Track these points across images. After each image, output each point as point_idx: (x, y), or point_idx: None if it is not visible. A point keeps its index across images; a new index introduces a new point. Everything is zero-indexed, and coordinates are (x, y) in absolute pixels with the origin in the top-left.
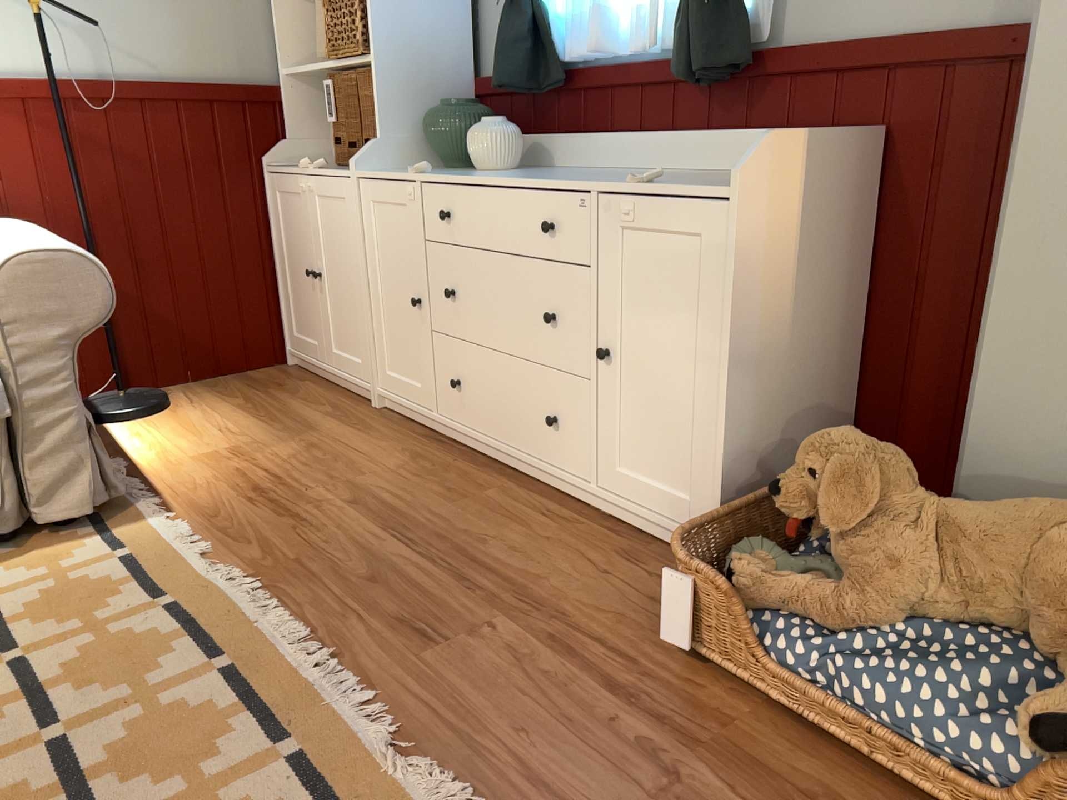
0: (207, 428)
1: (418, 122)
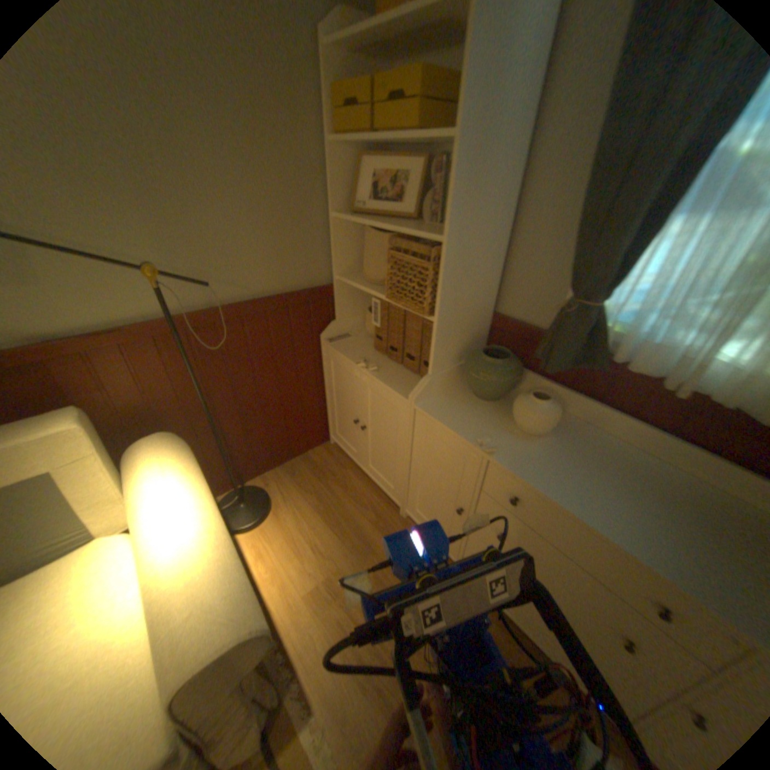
0: (304, 545)
1: (457, 354)
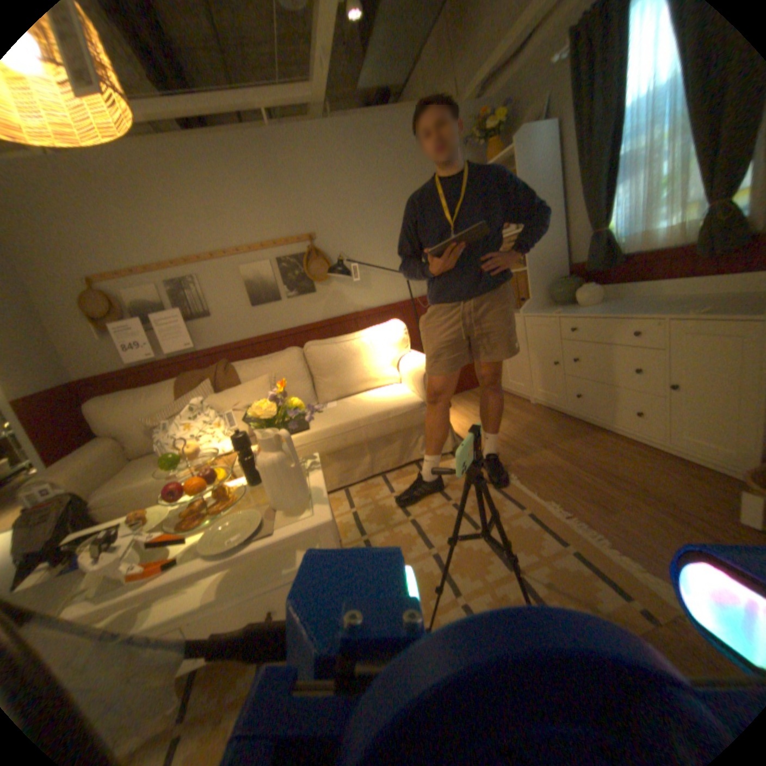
0: (469, 415)
1: (546, 287)
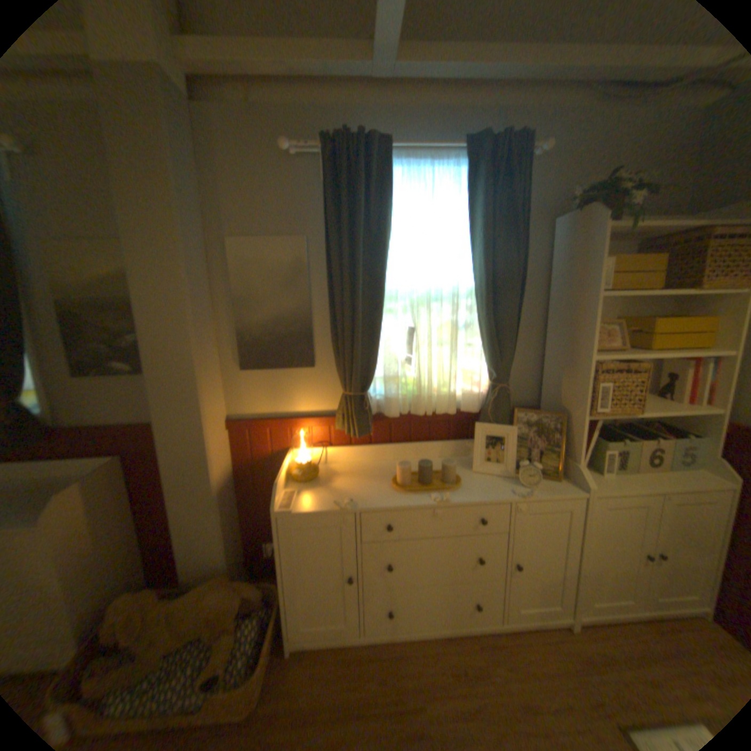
0: None
1: None
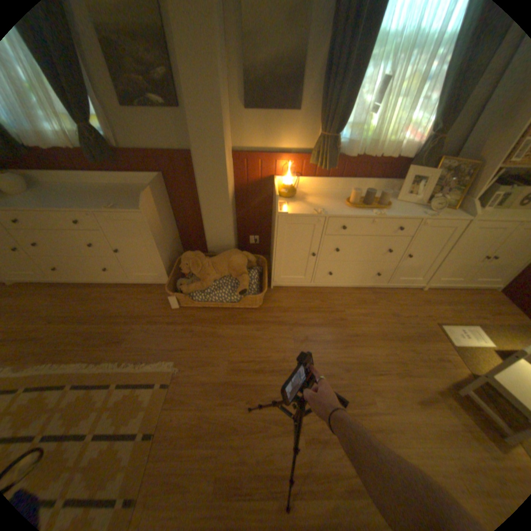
0: None
1: None
